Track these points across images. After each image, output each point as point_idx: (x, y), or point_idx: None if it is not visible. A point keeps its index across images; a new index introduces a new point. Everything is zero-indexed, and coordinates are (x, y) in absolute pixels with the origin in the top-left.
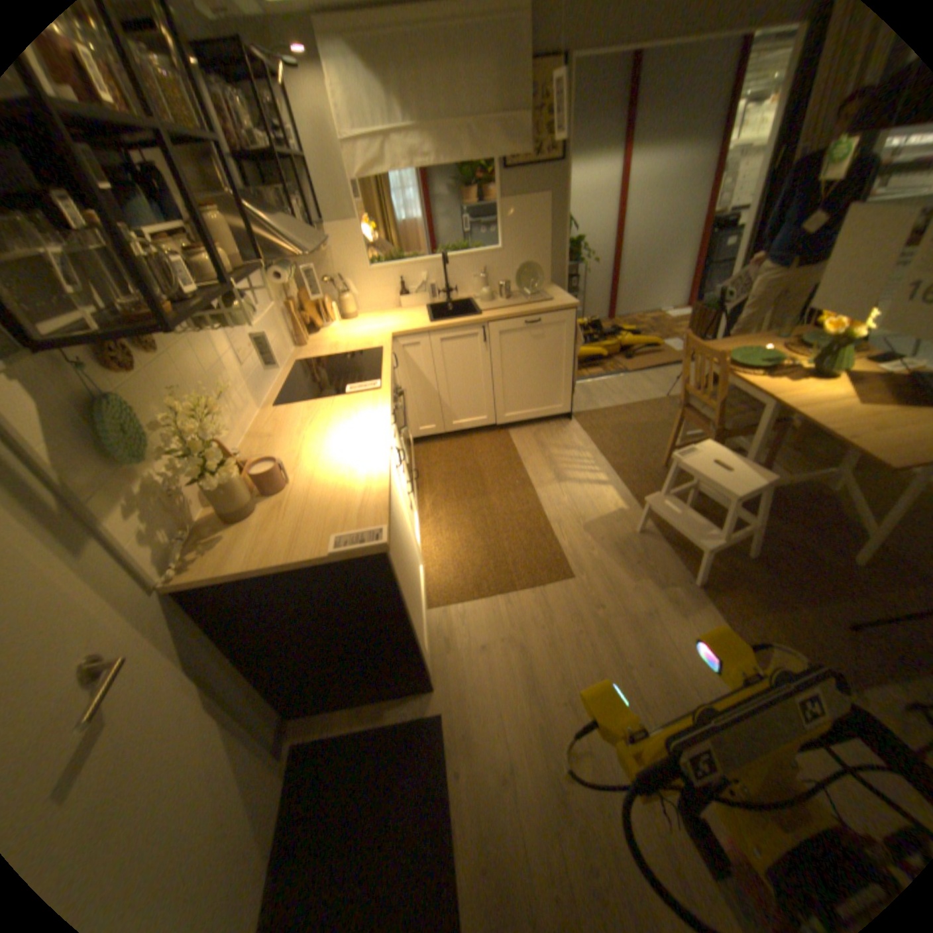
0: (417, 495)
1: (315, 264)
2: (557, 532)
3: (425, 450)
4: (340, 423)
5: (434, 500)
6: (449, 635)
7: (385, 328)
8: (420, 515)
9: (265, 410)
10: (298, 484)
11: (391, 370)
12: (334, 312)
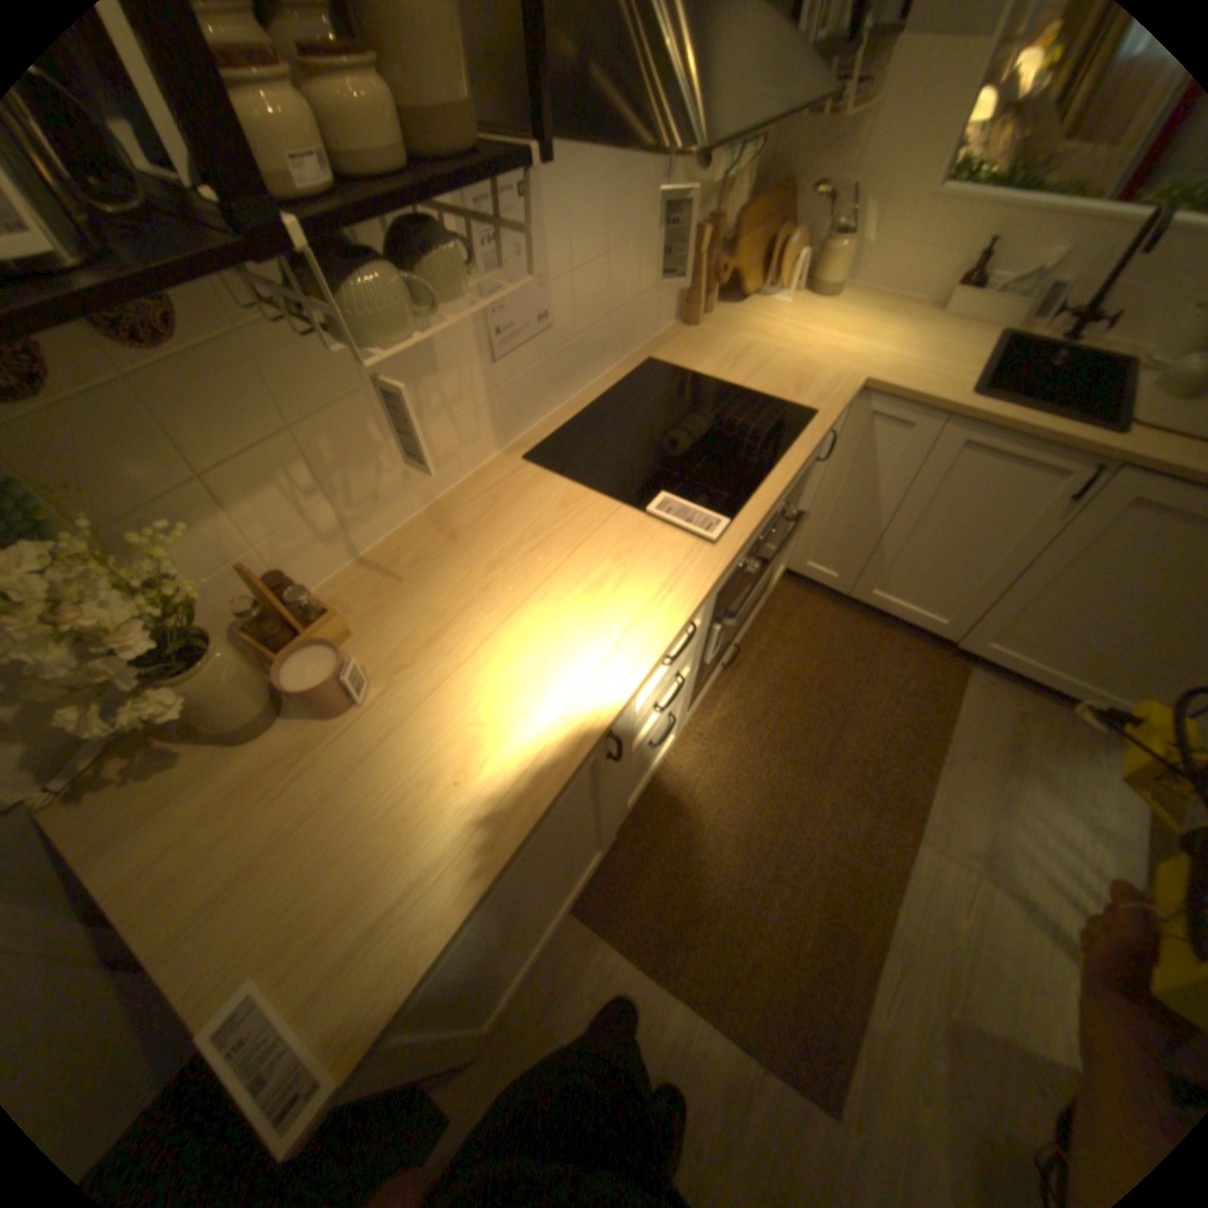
0: (702, 693)
1: (824, 142)
2: (882, 986)
3: (790, 599)
4: (561, 596)
5: (728, 714)
6: (556, 994)
7: (860, 357)
8: (688, 723)
9: (502, 458)
10: (360, 724)
11: (779, 490)
12: (794, 268)
